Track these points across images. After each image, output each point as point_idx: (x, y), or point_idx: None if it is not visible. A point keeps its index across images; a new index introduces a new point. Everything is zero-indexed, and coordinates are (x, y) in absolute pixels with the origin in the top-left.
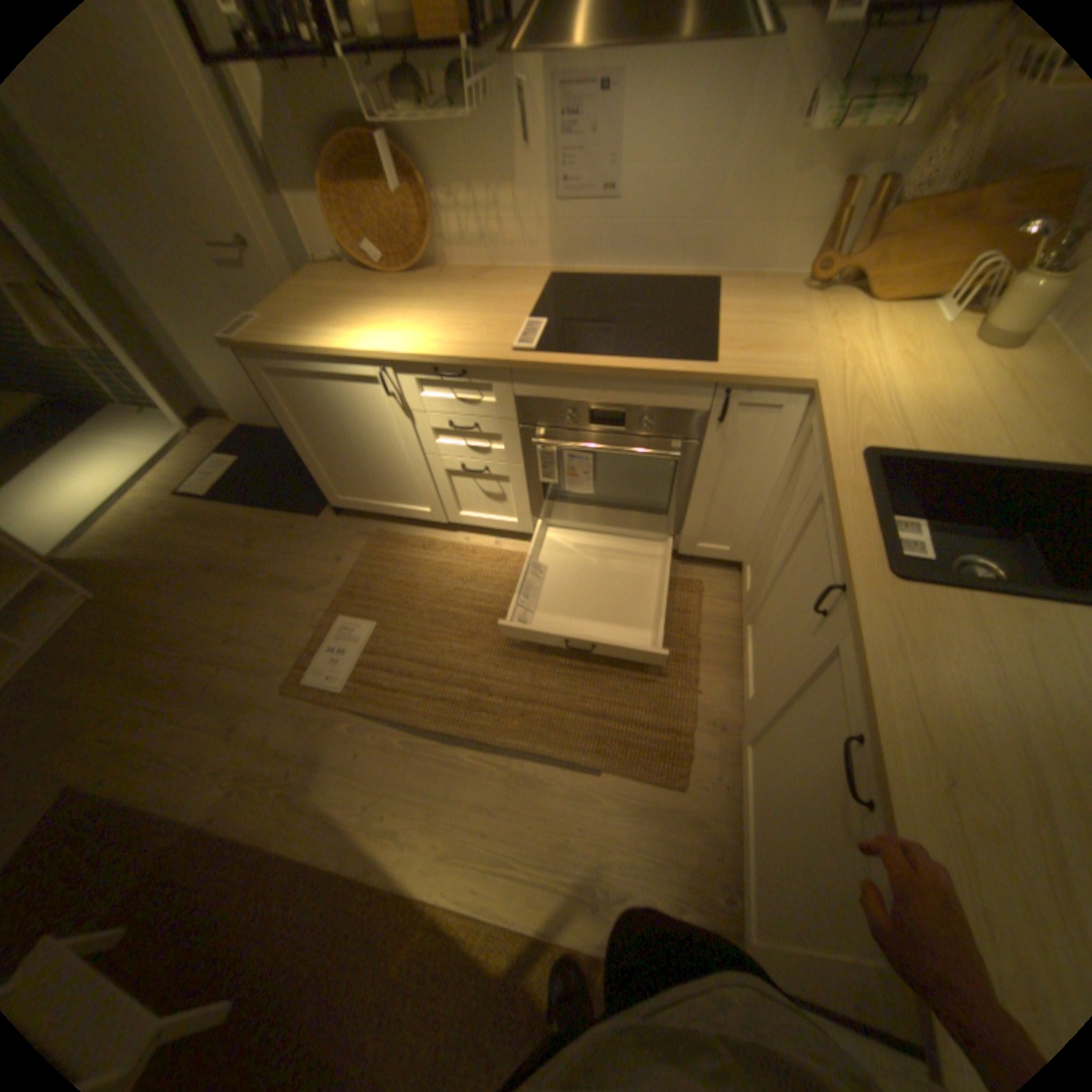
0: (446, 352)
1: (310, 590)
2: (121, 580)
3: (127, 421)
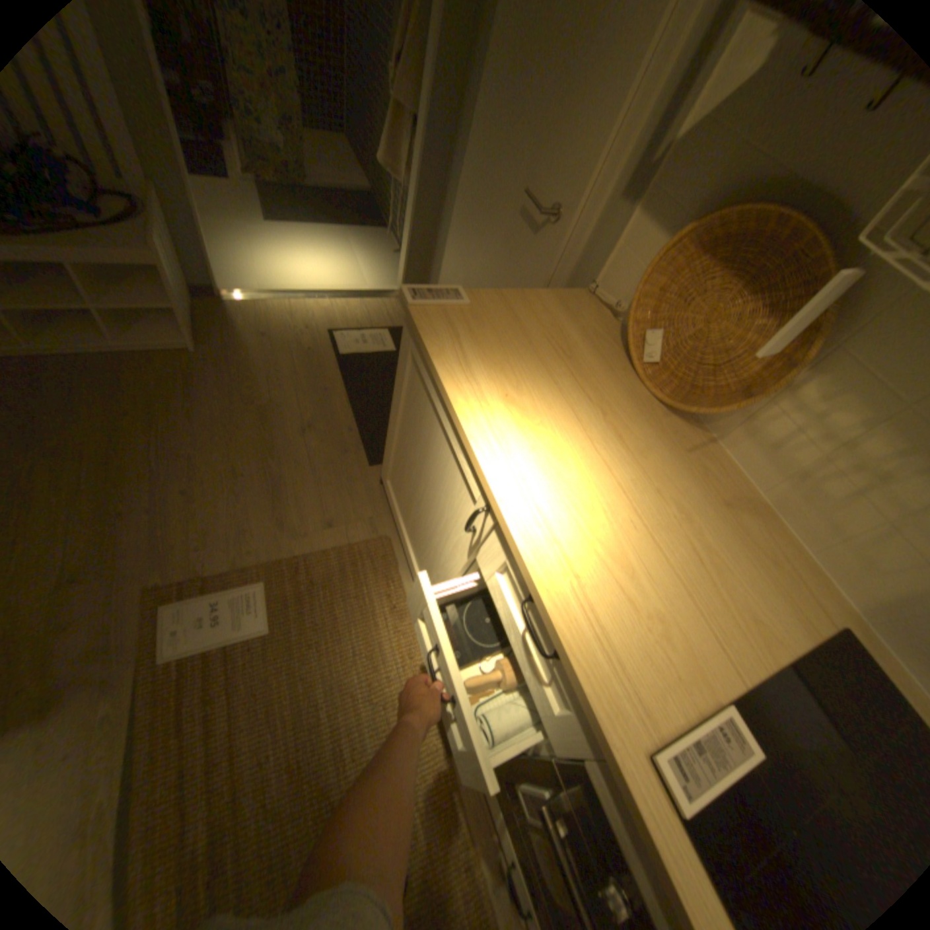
0: (563, 624)
1: (280, 530)
2: (222, 362)
3: (383, 254)
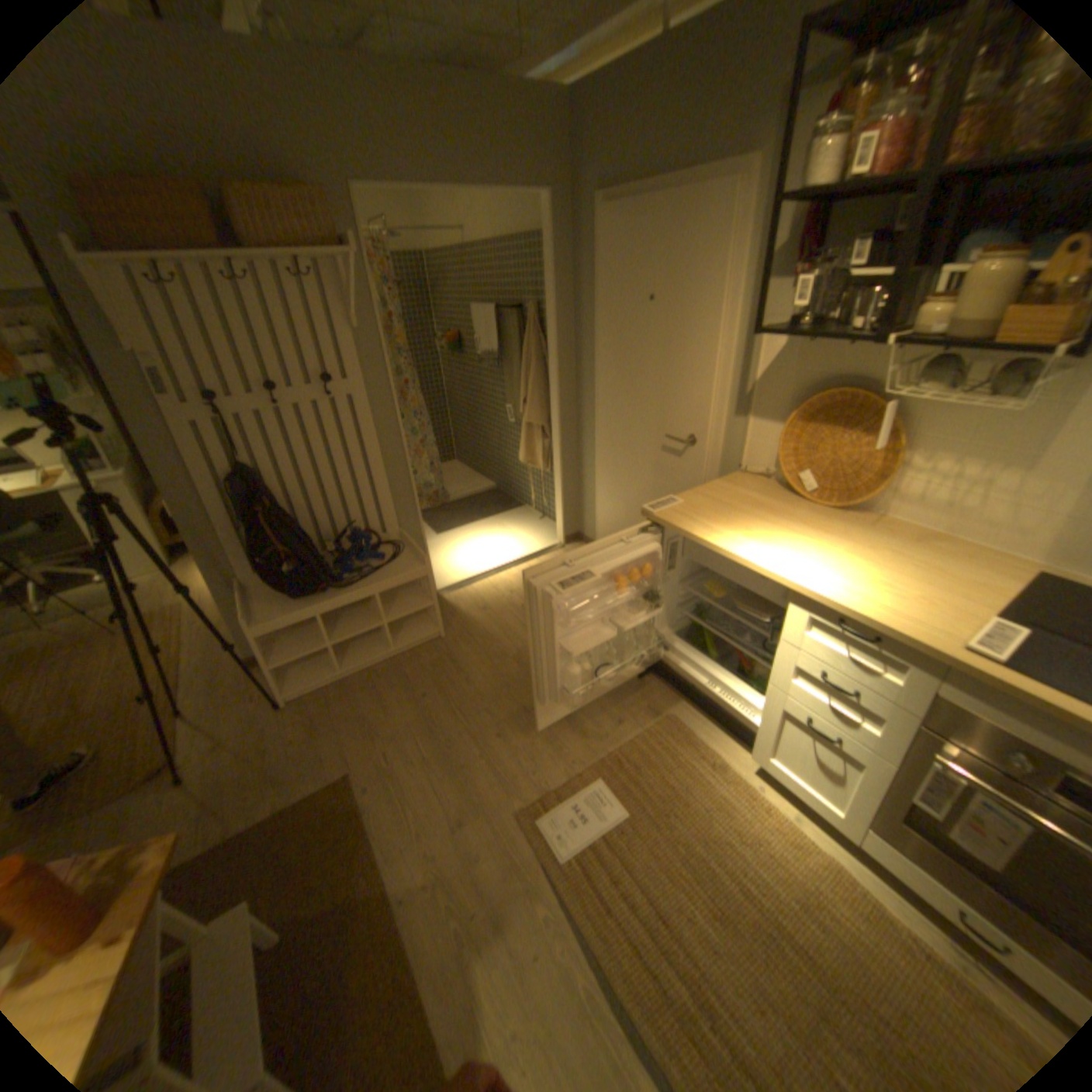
0: (869, 613)
1: (585, 737)
2: (467, 636)
3: (532, 523)
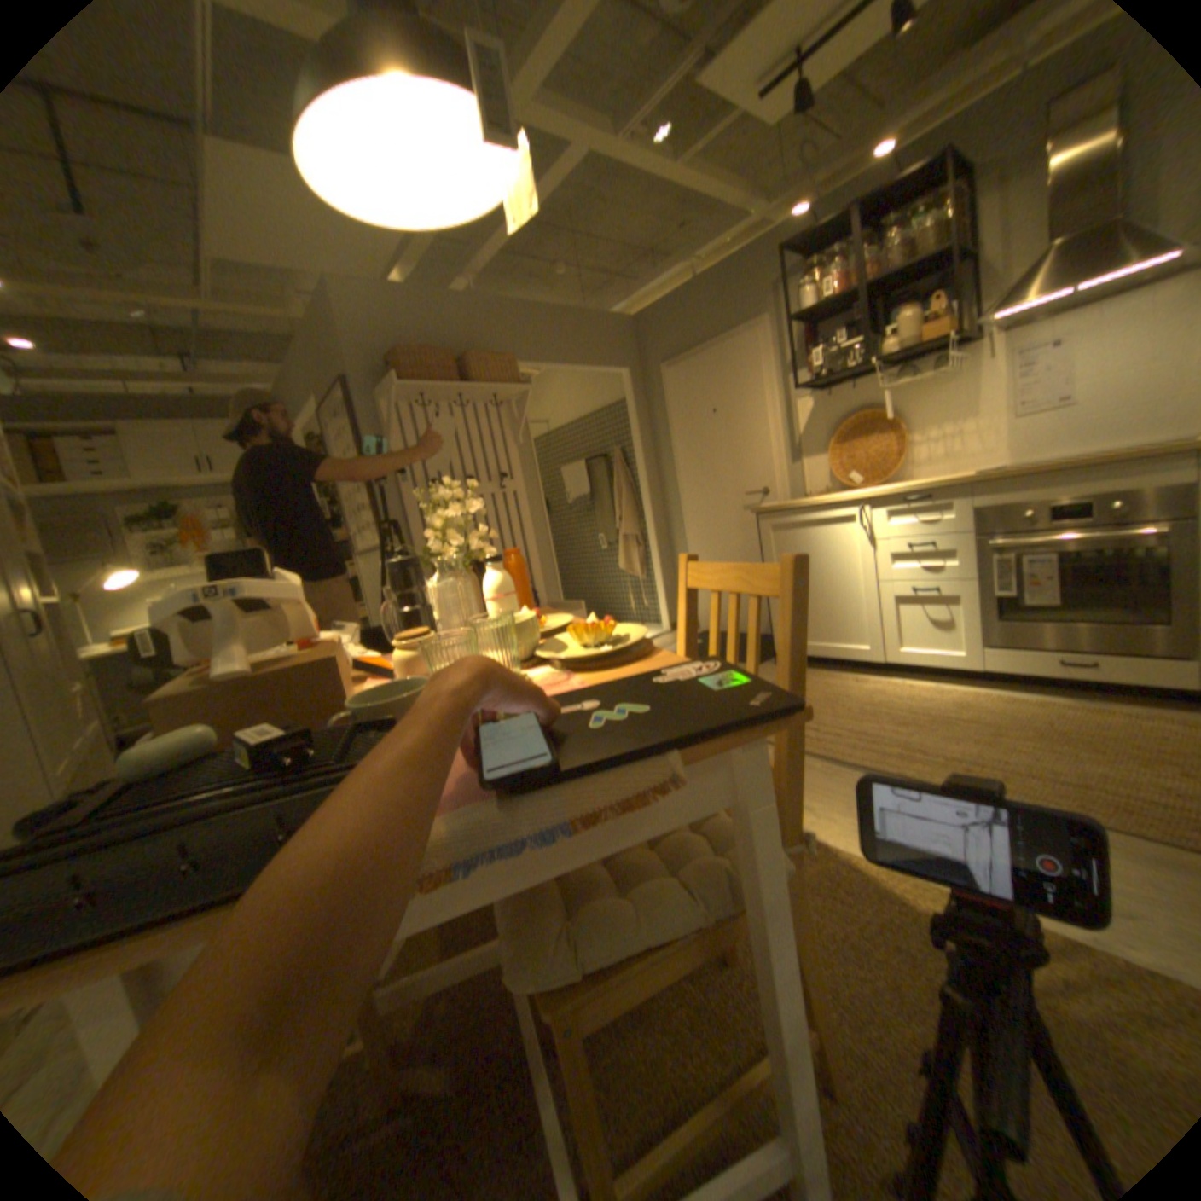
0: (916, 484)
1: None
2: None
3: None
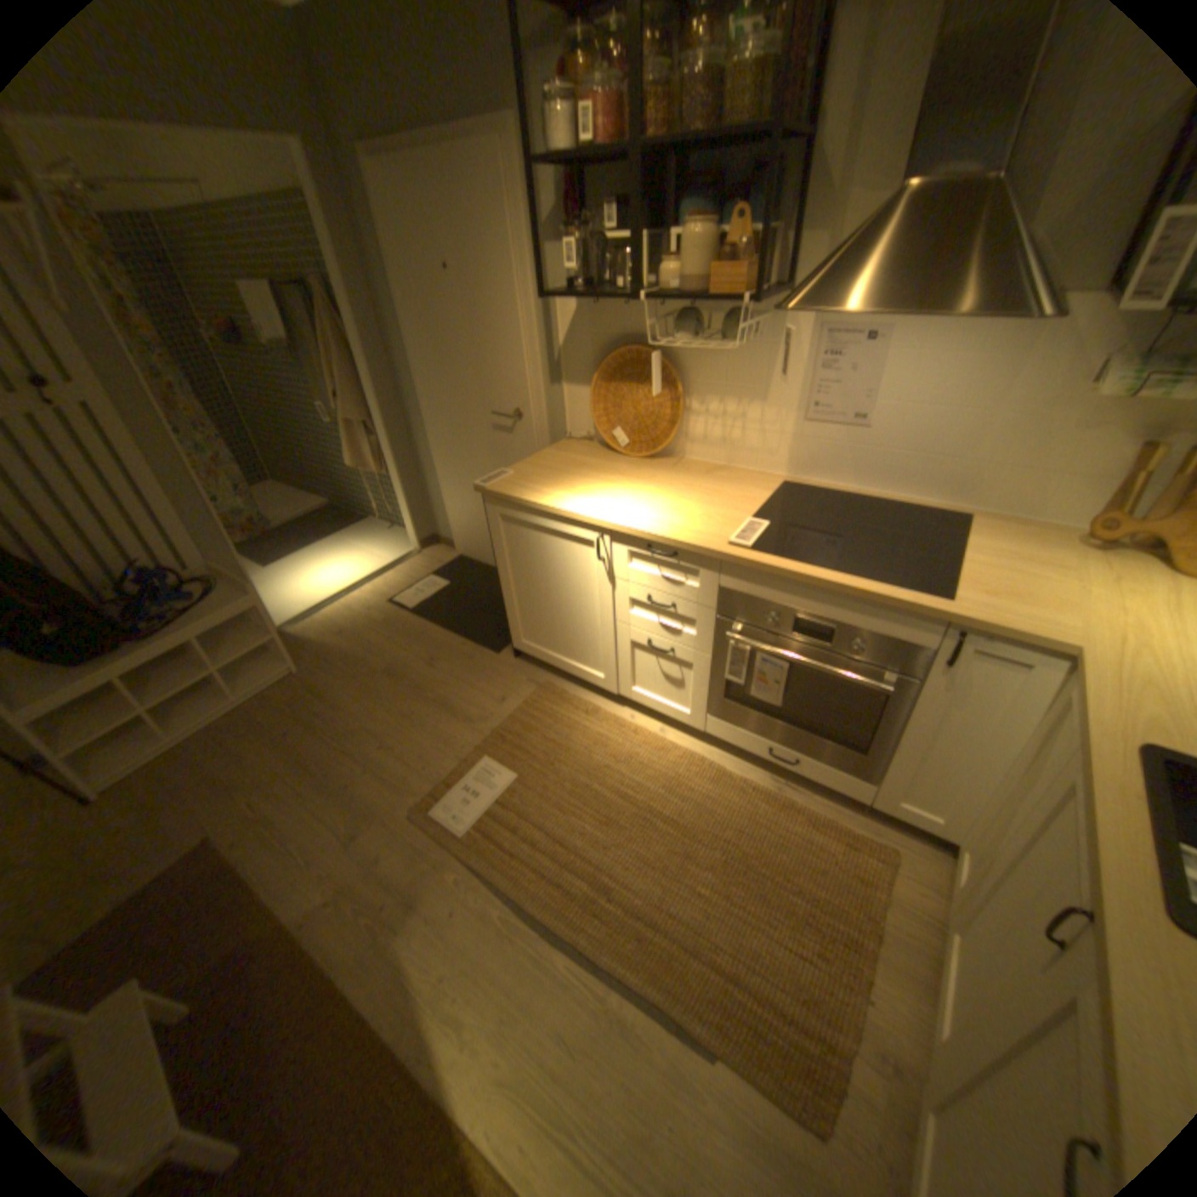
0: (664, 534)
1: (469, 723)
2: (324, 664)
3: (380, 534)
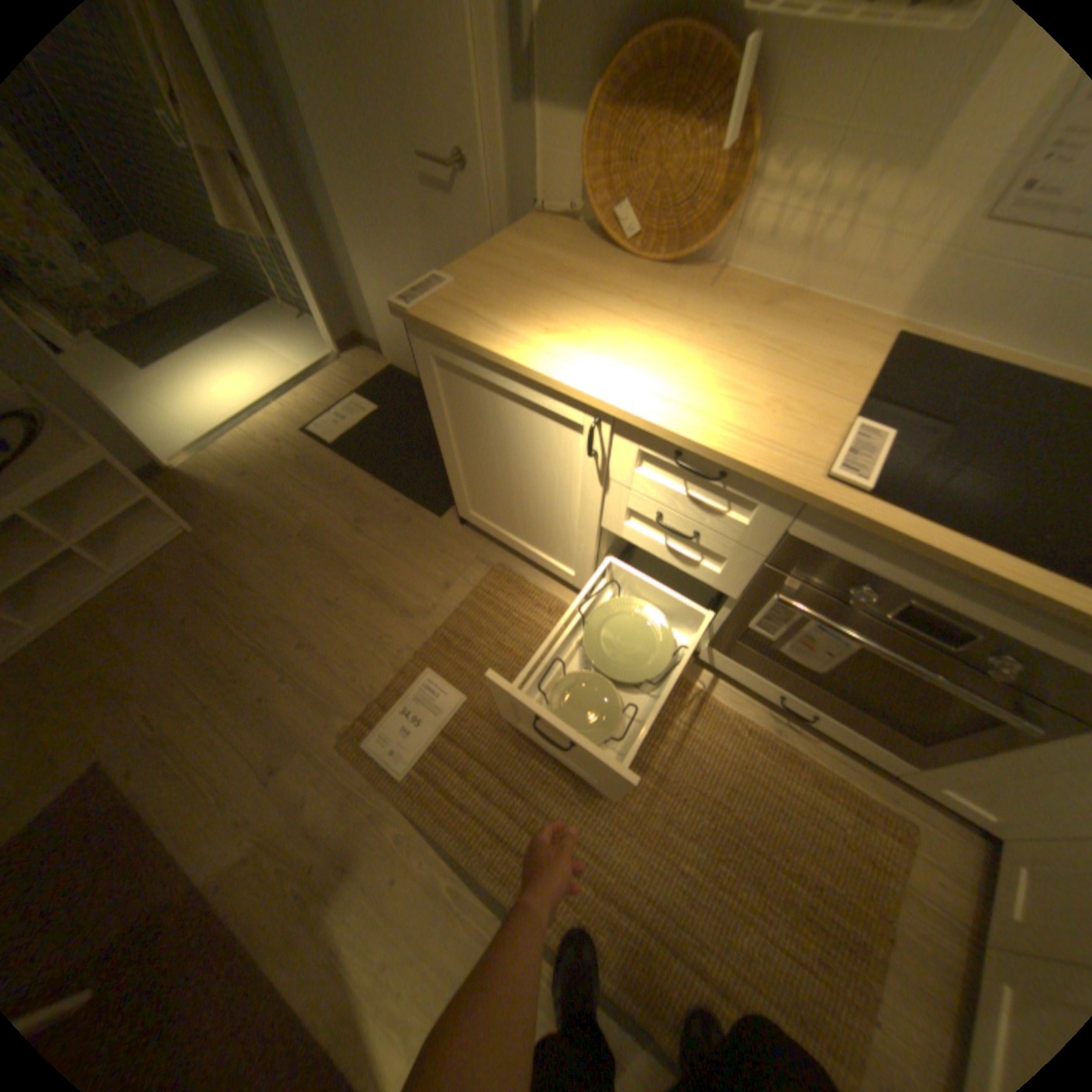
0: (714, 442)
1: (407, 617)
2: (226, 522)
3: (287, 328)
